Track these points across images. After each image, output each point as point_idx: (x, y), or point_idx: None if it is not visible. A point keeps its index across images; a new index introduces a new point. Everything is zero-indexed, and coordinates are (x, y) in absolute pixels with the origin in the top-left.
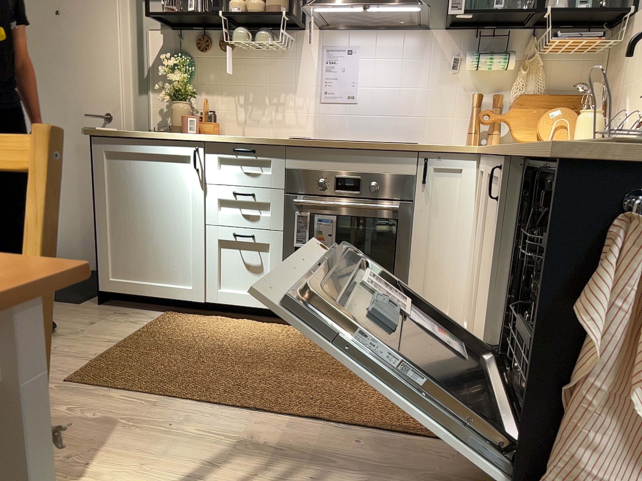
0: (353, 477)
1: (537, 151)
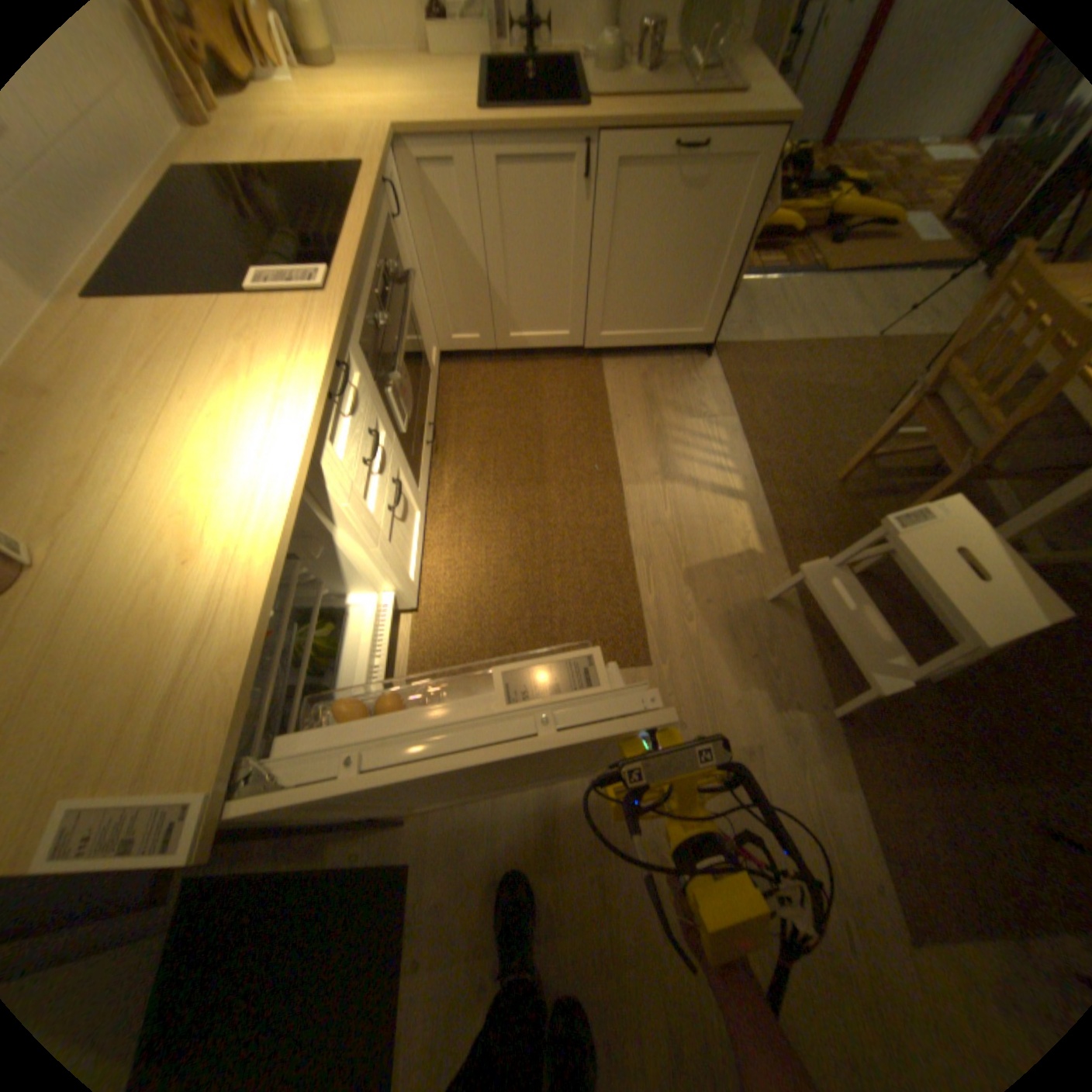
0: (661, 416)
1: (731, 112)
